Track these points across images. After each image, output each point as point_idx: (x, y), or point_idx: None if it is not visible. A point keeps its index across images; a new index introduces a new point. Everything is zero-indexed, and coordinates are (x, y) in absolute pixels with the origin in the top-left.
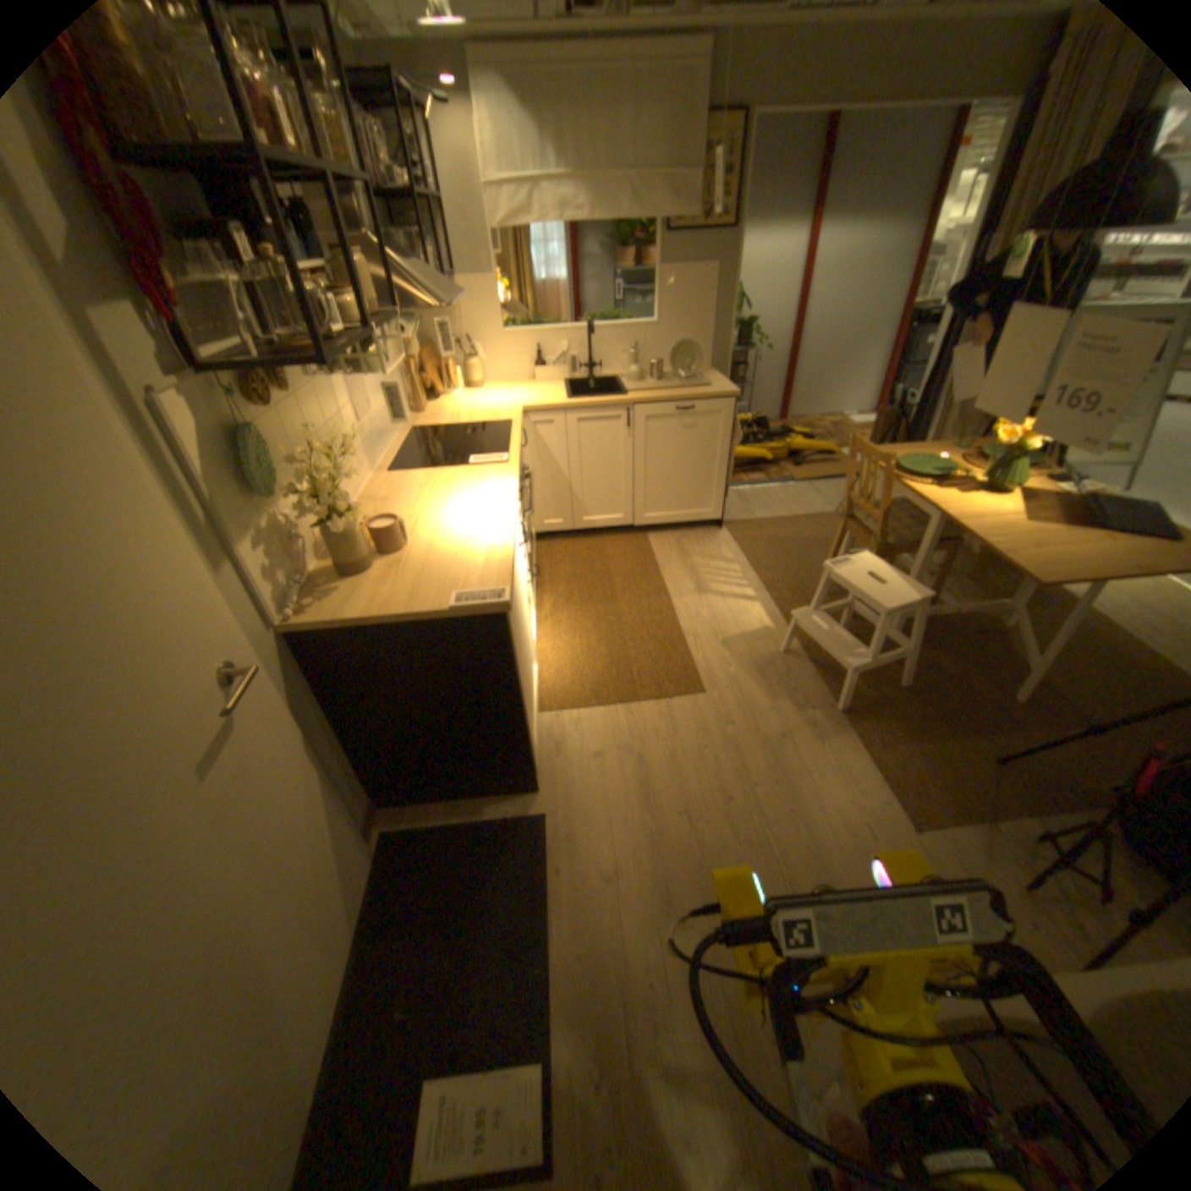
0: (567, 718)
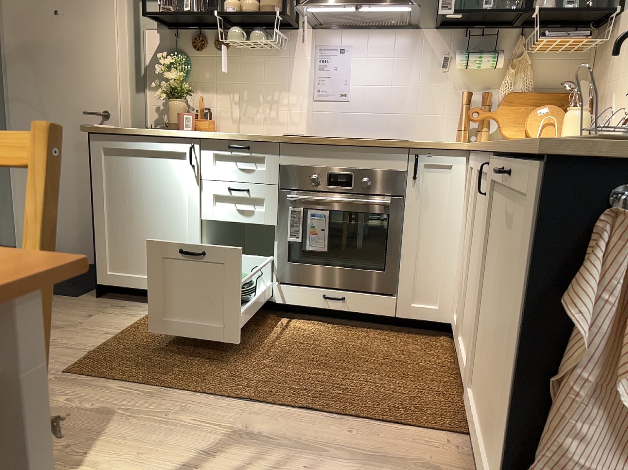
0: (138, 311)
